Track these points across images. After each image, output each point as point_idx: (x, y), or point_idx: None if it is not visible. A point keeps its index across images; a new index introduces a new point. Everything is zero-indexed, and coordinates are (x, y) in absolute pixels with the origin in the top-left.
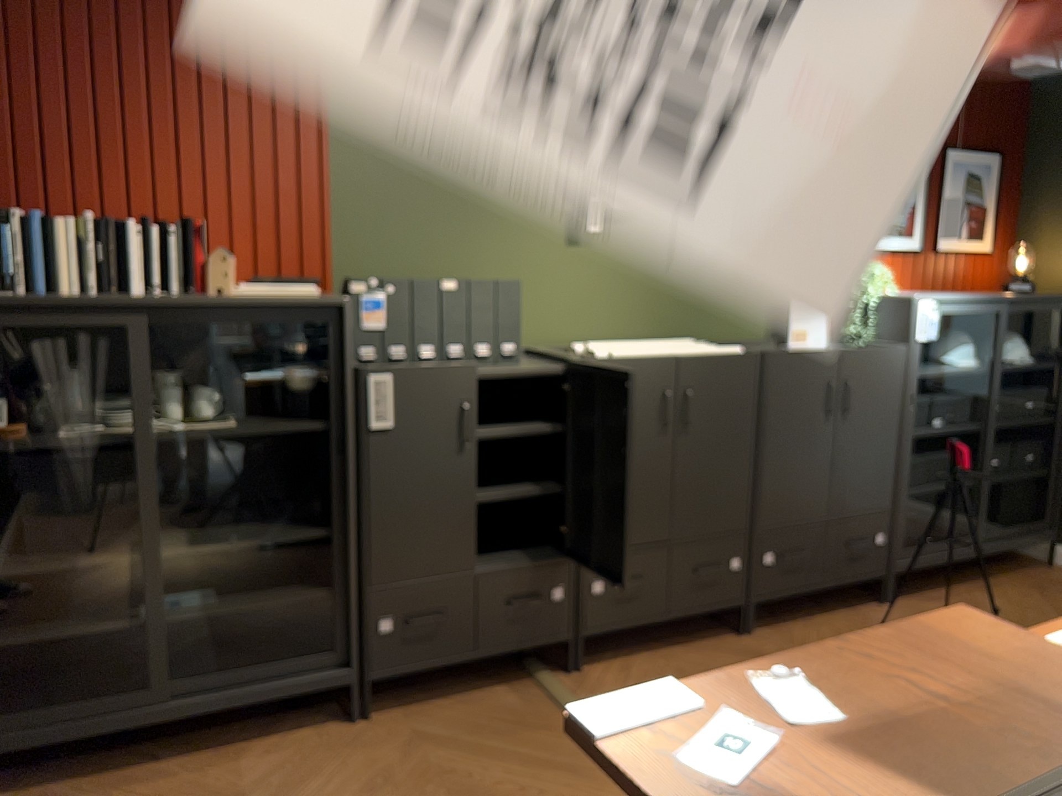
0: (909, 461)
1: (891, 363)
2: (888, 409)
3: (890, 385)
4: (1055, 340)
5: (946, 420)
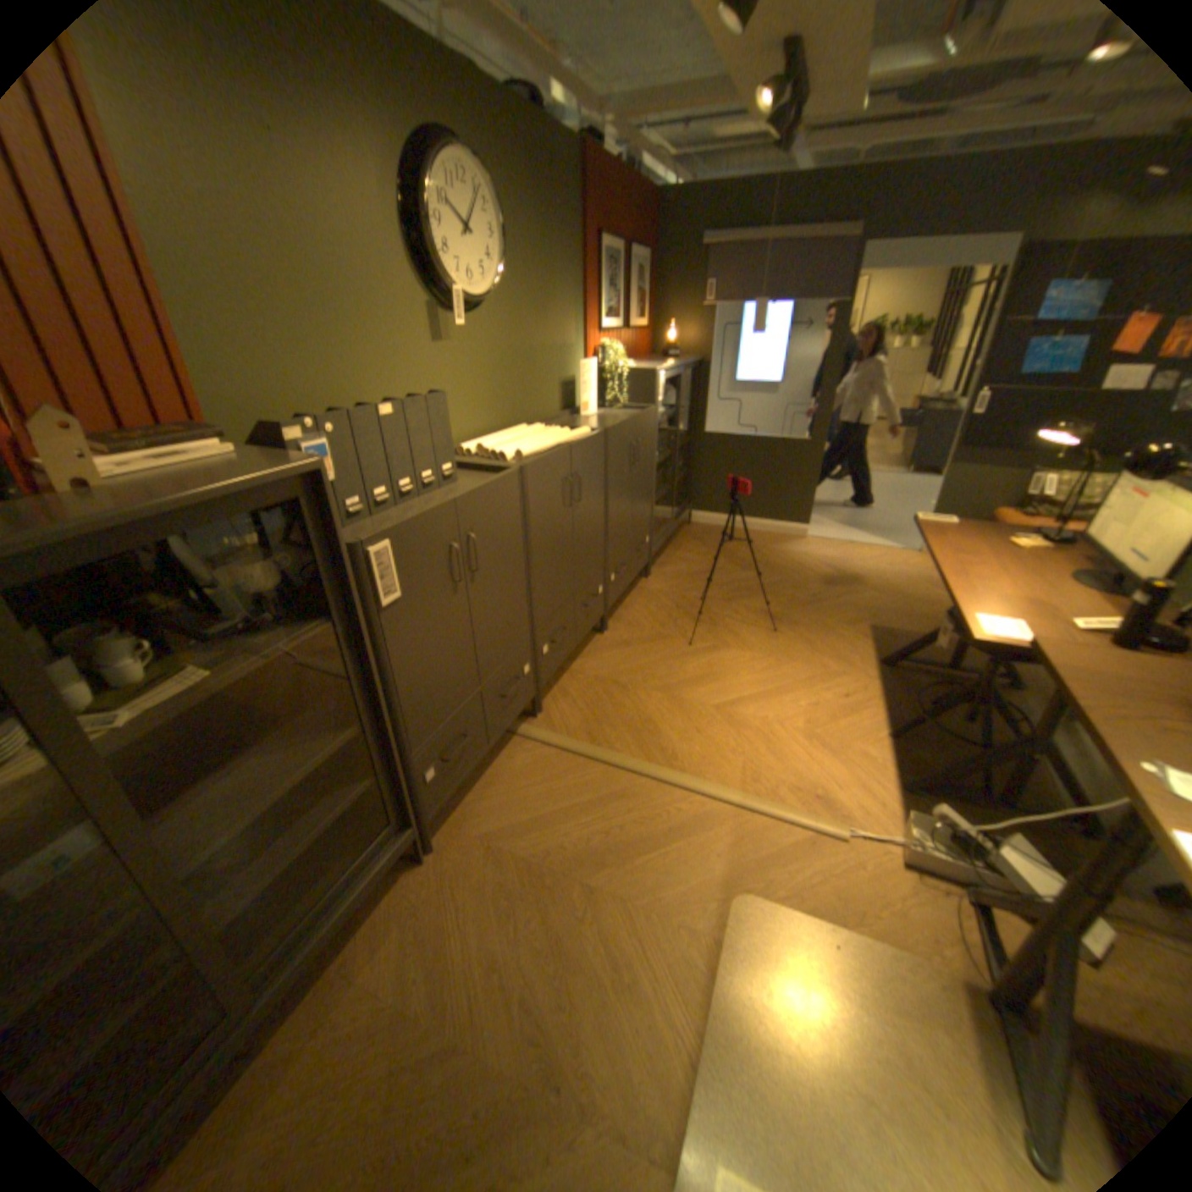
0: (654, 486)
1: (651, 421)
2: (649, 454)
3: (650, 438)
4: (684, 387)
5: (659, 453)
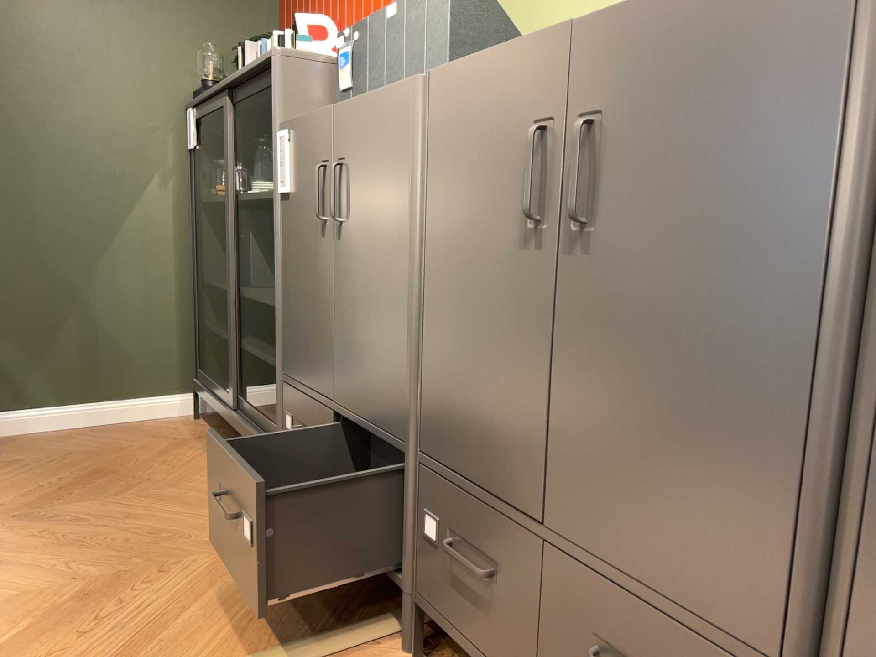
0: None
1: None
2: None
3: None
4: None
5: None
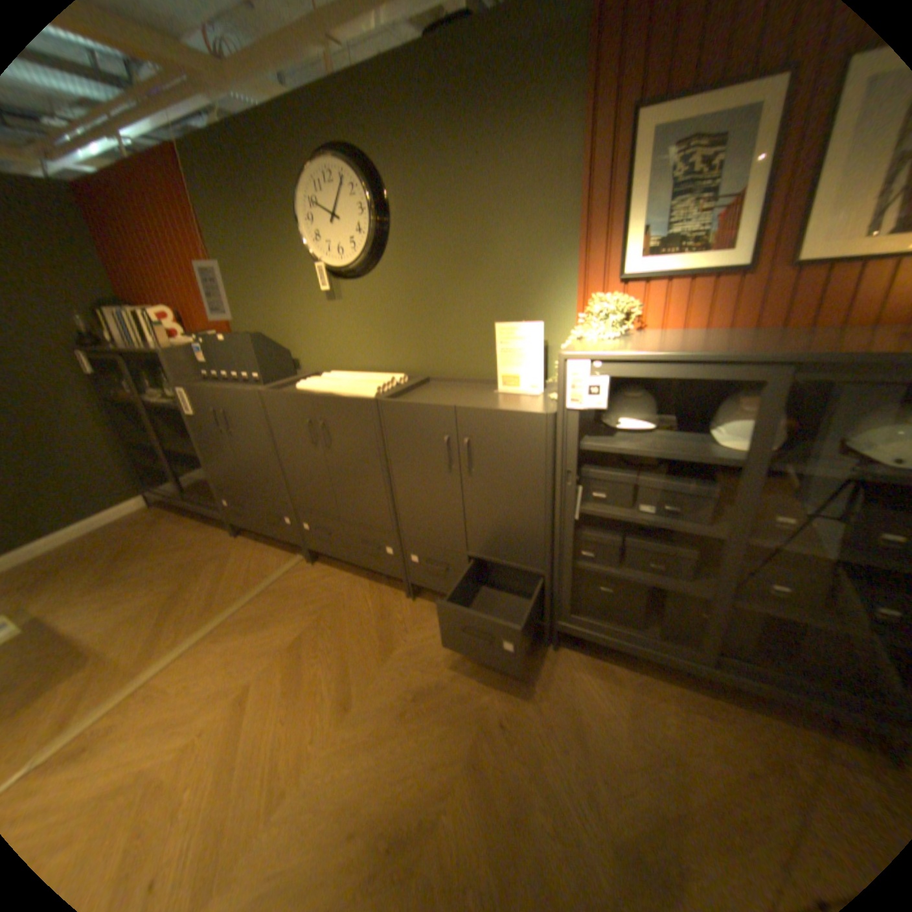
0: (566, 537)
1: (524, 429)
2: (525, 477)
3: (524, 454)
4: None
5: (660, 510)
